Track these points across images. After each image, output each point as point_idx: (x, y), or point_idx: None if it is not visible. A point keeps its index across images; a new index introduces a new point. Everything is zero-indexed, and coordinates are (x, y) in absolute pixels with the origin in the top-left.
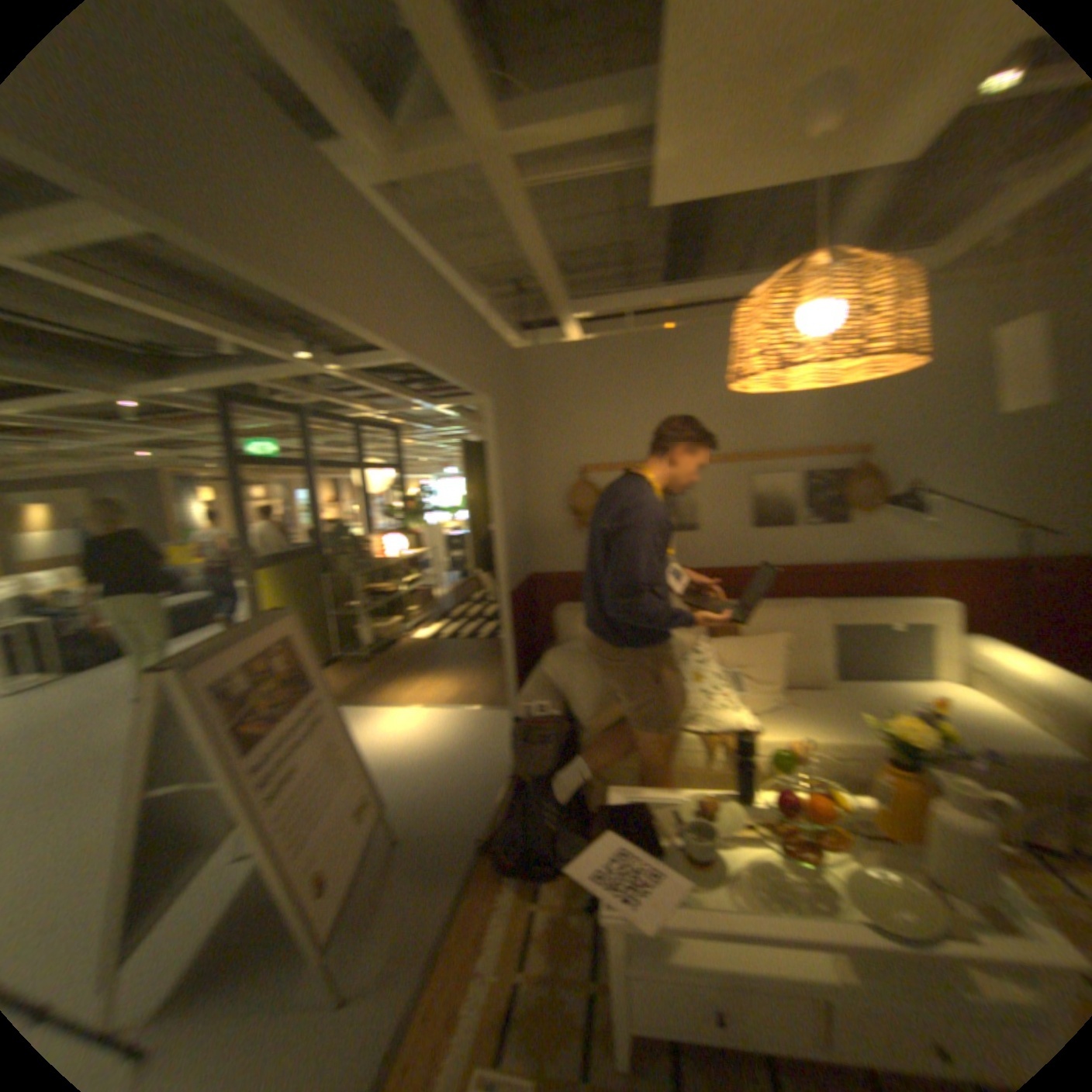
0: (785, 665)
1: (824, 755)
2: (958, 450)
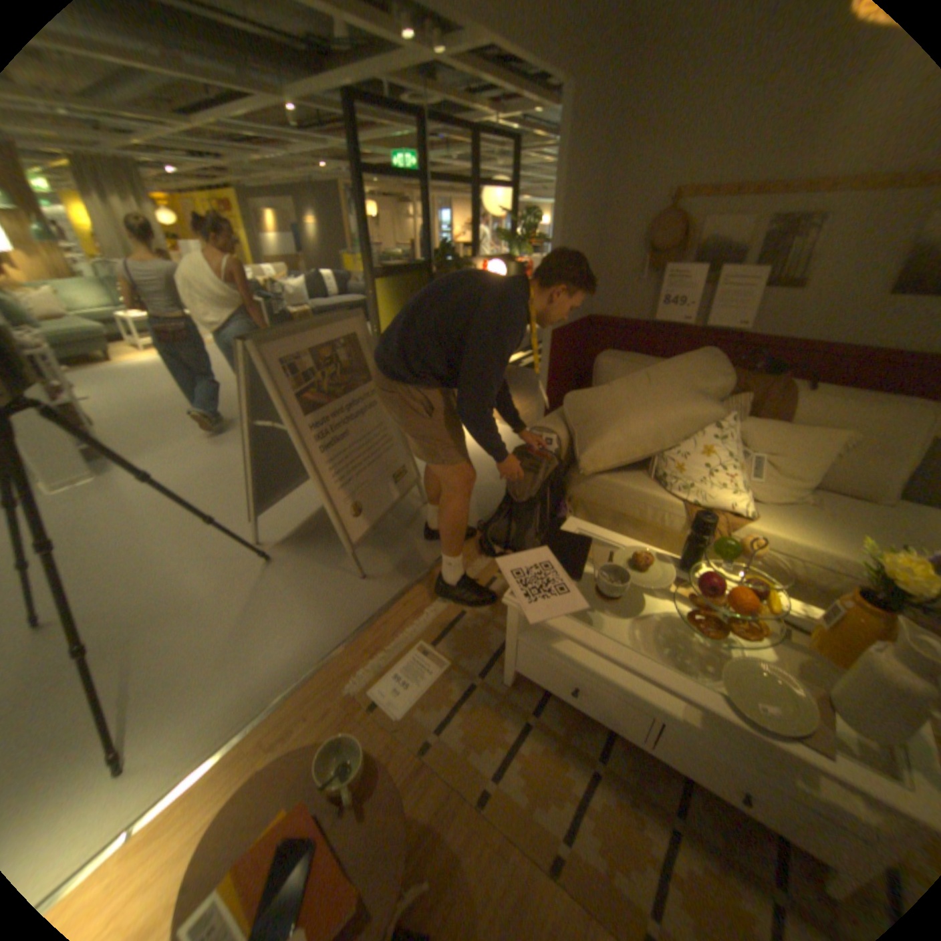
0: (832, 466)
1: (814, 560)
2: None
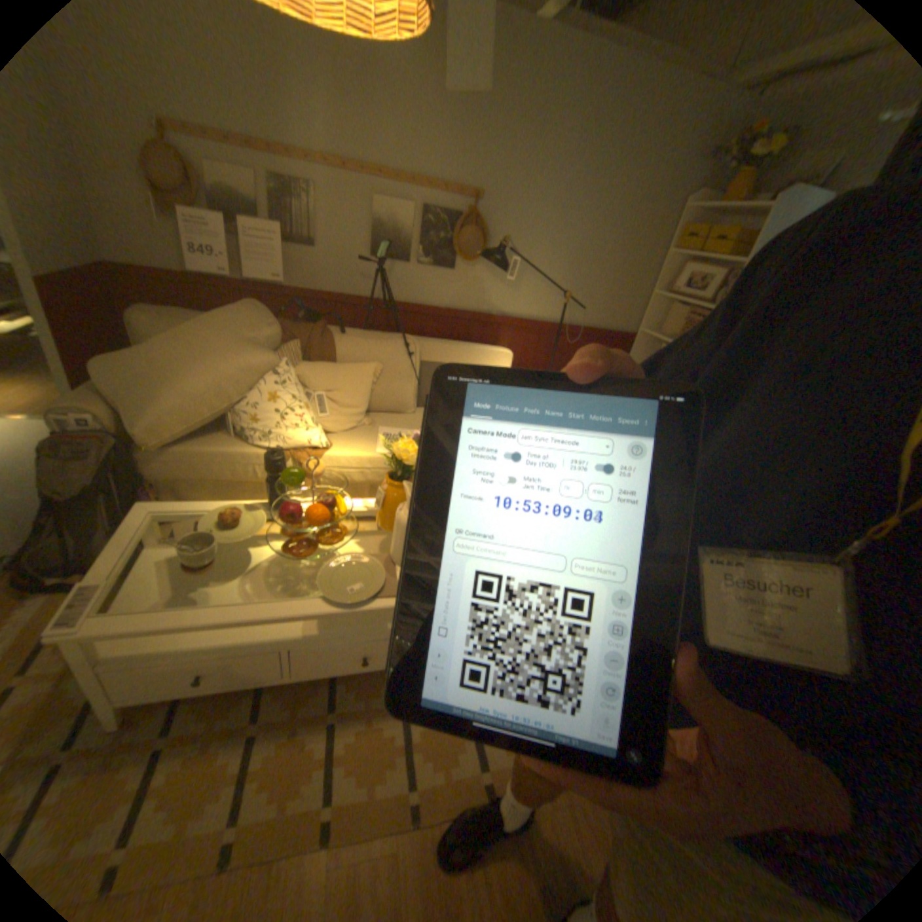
0: (372, 391)
1: (374, 465)
2: (544, 218)
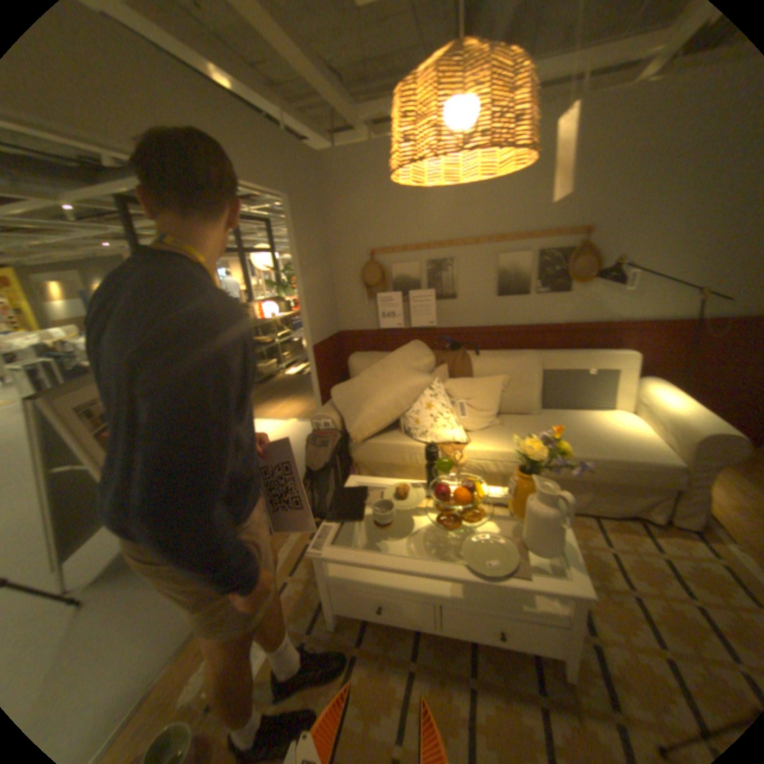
0: (501, 398)
1: (505, 459)
2: (663, 229)
